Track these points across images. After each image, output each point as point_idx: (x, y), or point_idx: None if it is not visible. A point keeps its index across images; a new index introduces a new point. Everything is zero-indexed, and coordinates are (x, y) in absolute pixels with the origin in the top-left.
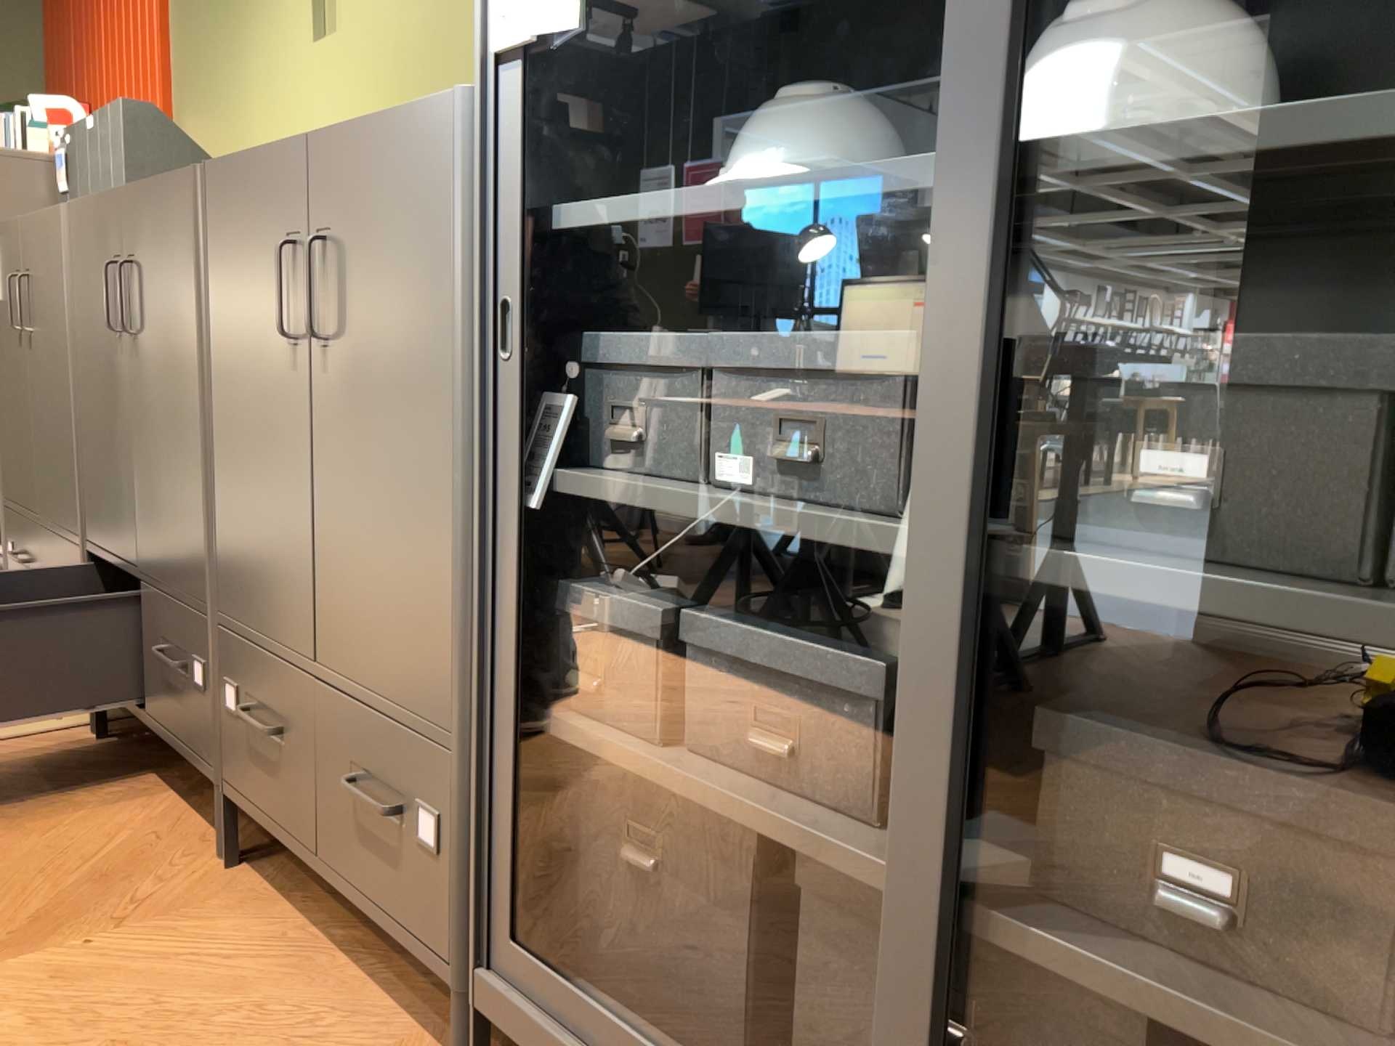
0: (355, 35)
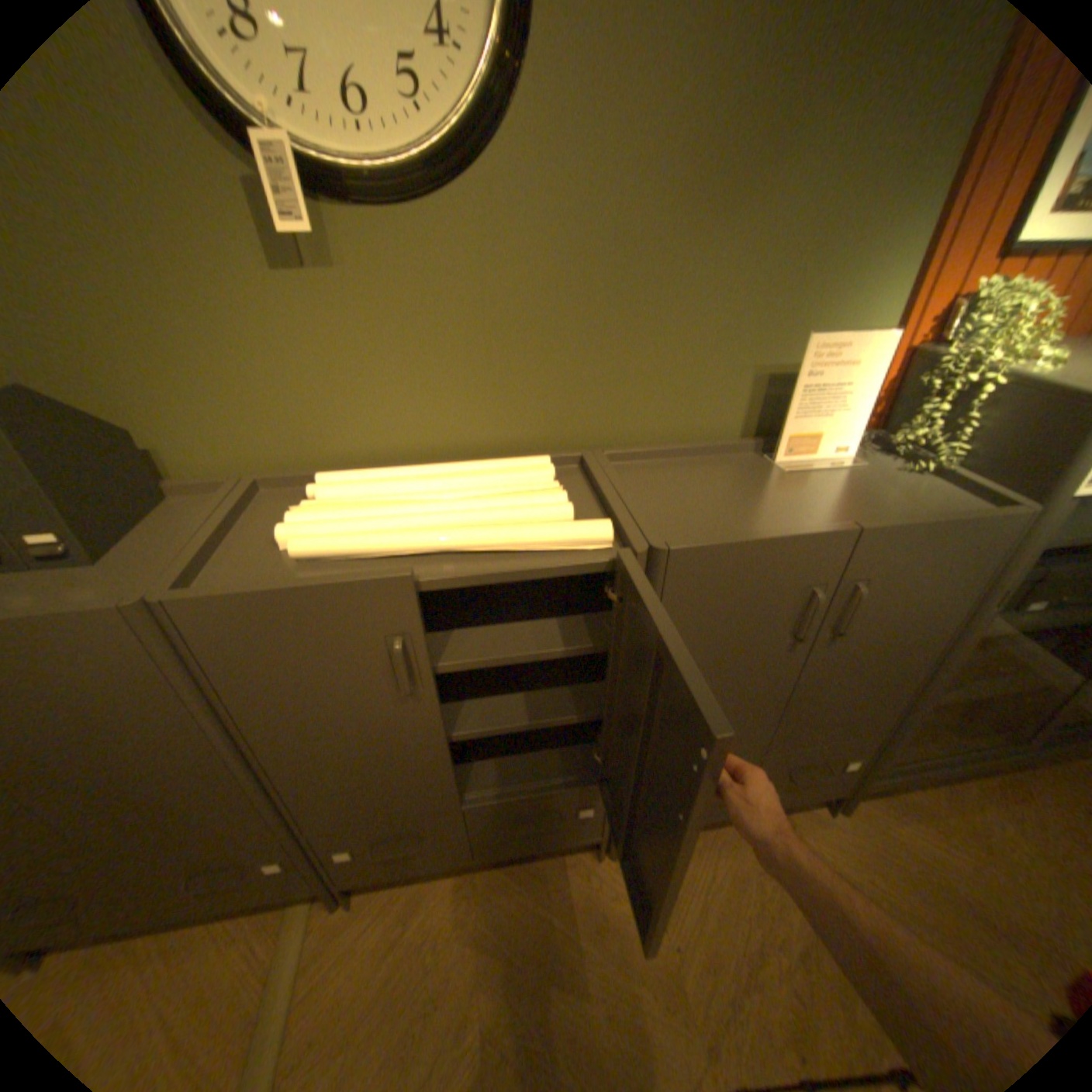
0: (382, 275)
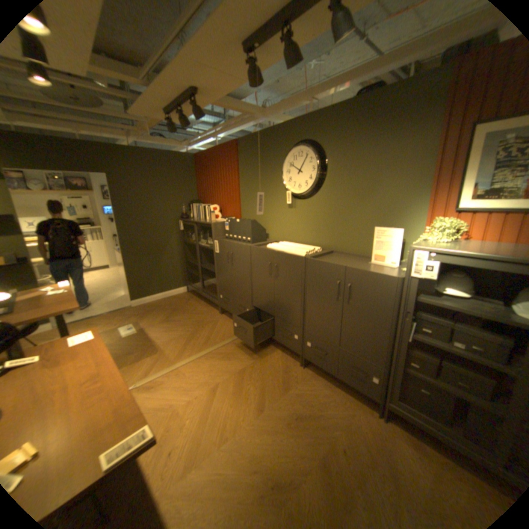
0: (301, 210)
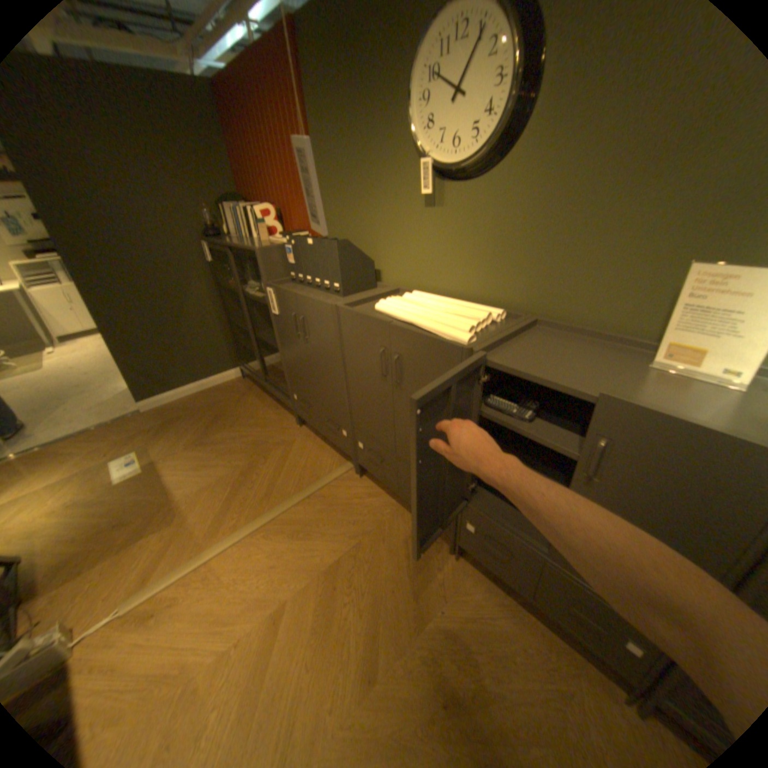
0: (458, 211)
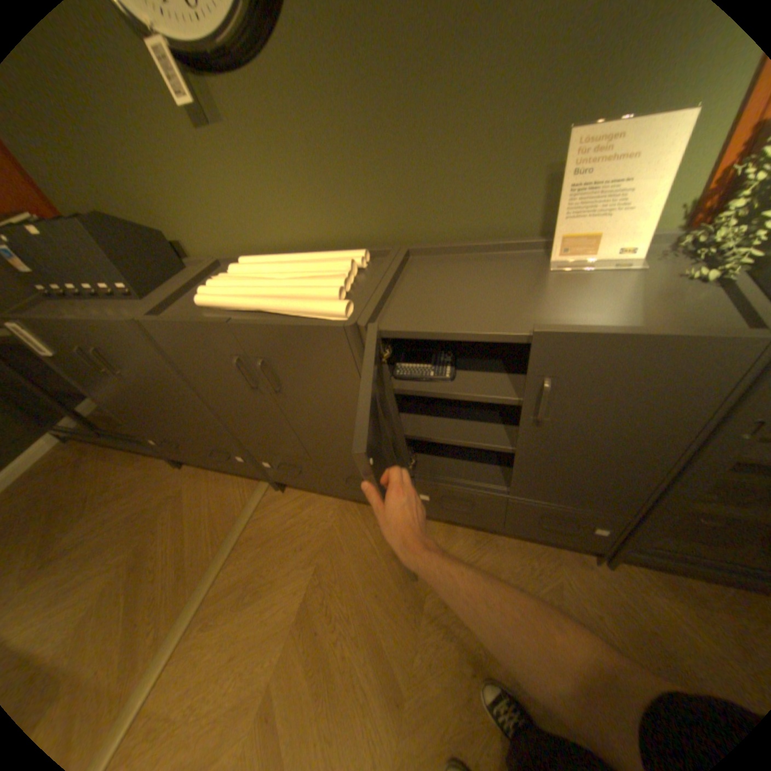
0: (247, 124)
